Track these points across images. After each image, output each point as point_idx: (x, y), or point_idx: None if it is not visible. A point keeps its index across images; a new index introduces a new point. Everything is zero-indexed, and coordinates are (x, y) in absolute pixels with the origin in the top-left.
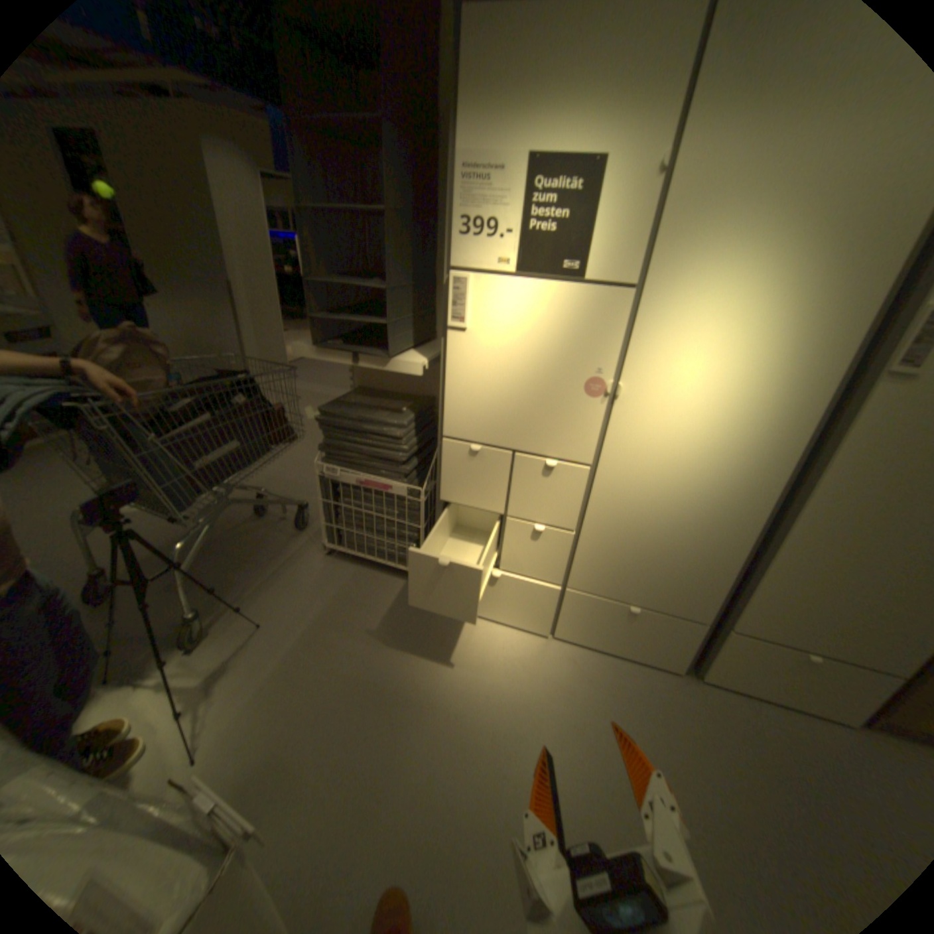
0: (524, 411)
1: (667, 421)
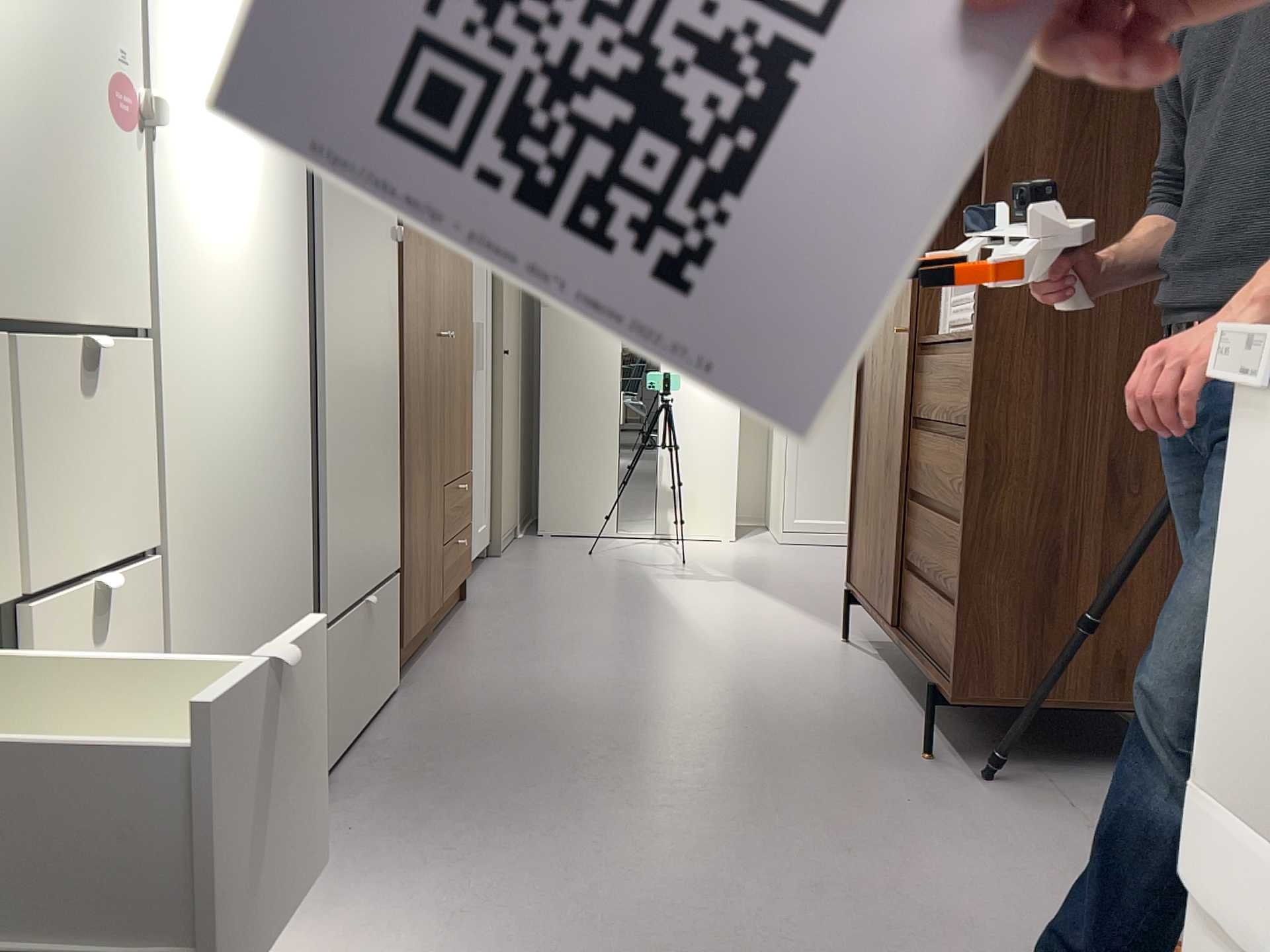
0: None
1: (206, 194)
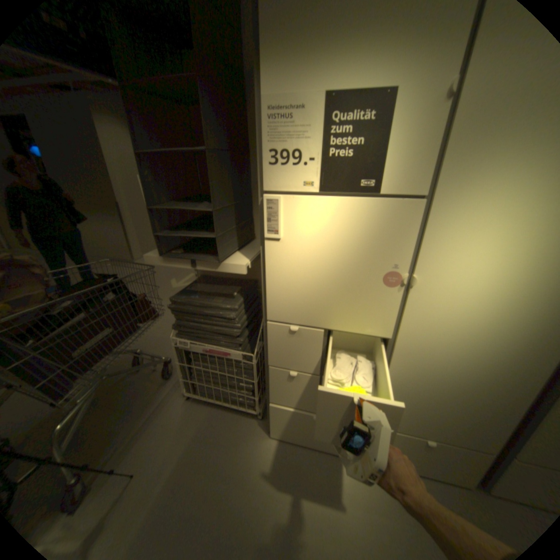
0: (332, 299)
1: (458, 304)
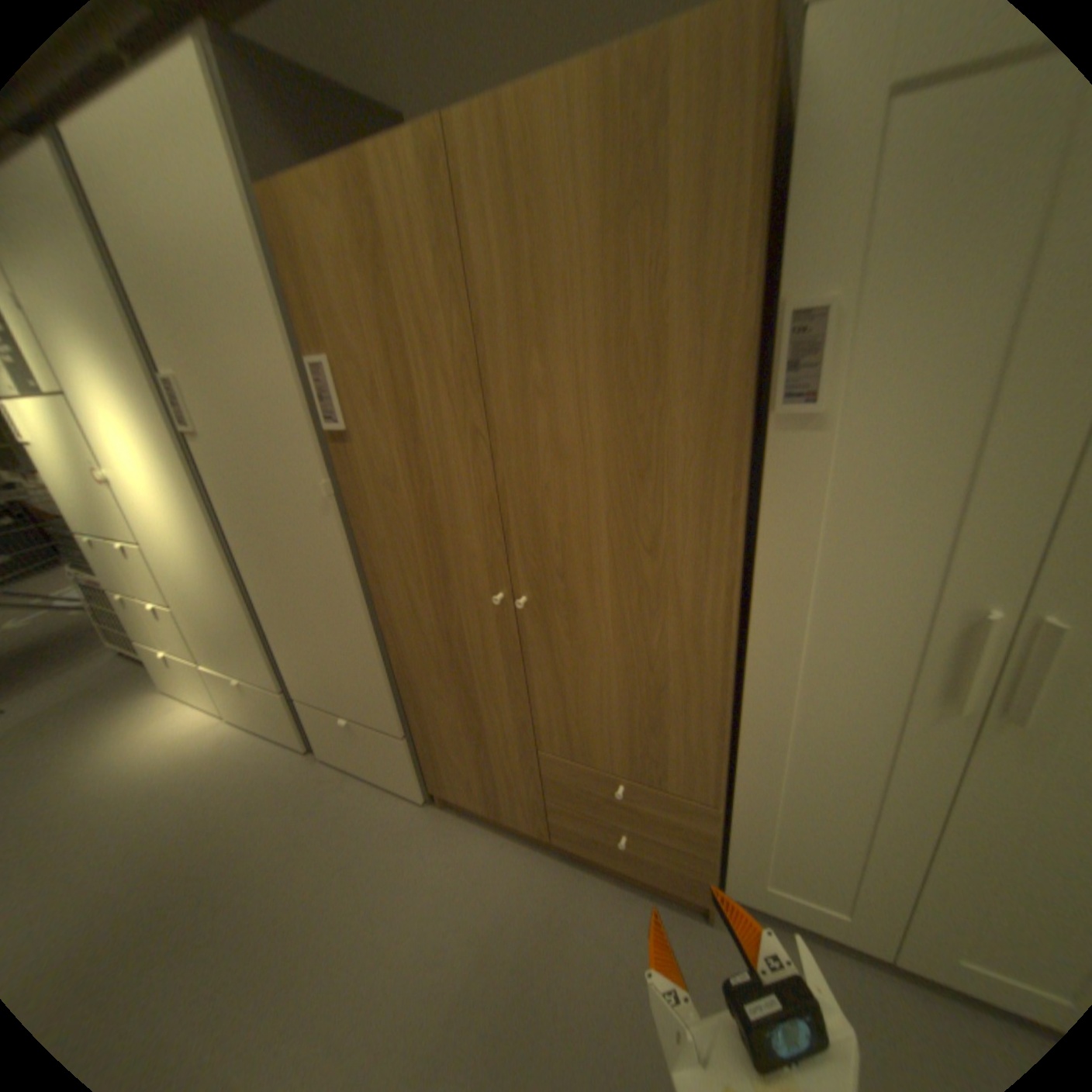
0: (85, 503)
1: (137, 497)
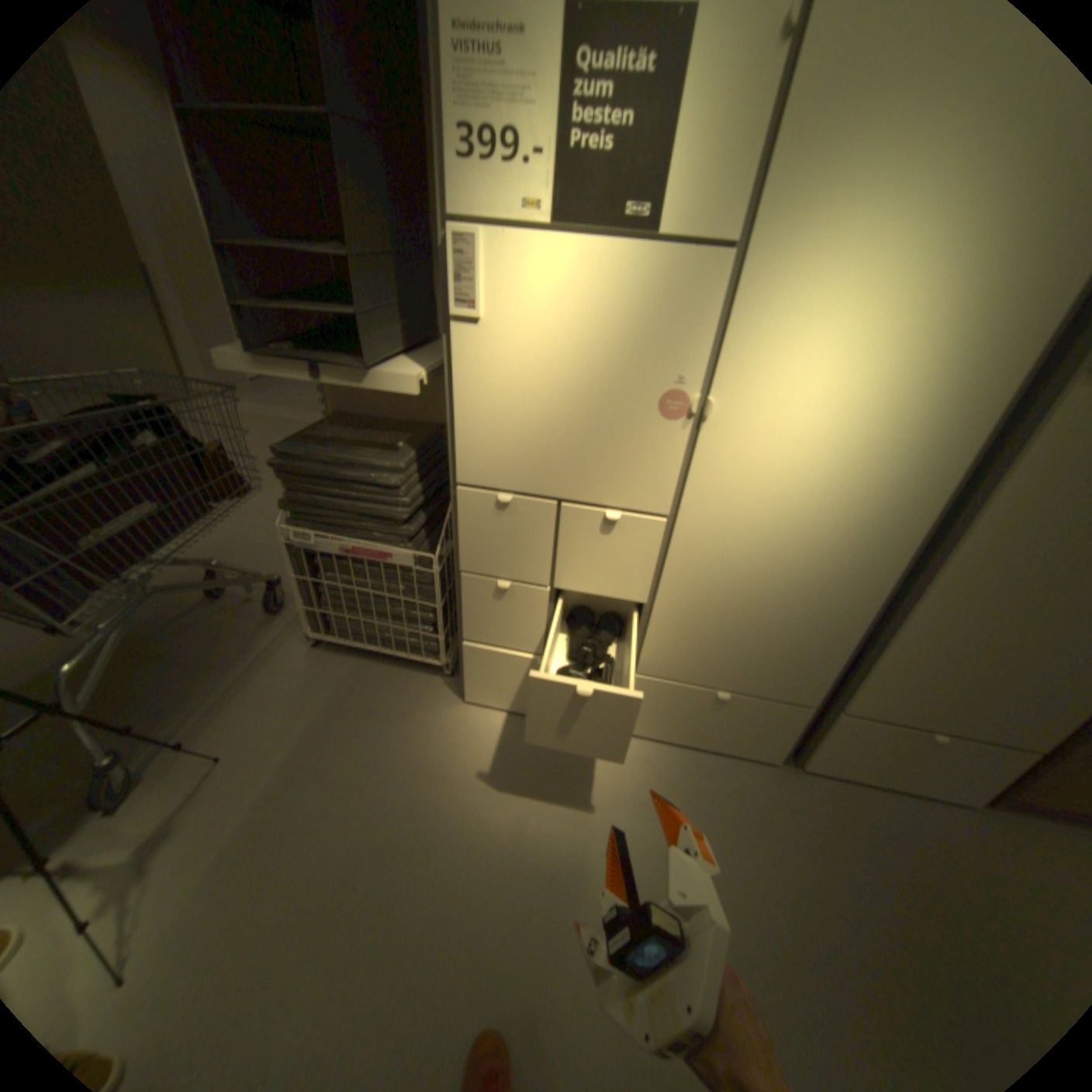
0: (572, 443)
1: (775, 451)
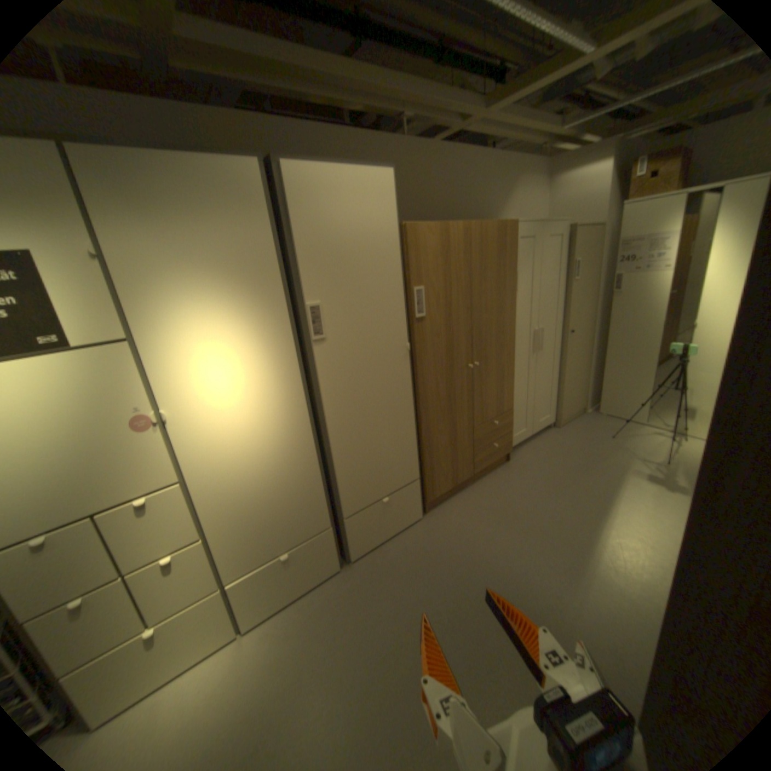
0: (79, 475)
1: (216, 419)
